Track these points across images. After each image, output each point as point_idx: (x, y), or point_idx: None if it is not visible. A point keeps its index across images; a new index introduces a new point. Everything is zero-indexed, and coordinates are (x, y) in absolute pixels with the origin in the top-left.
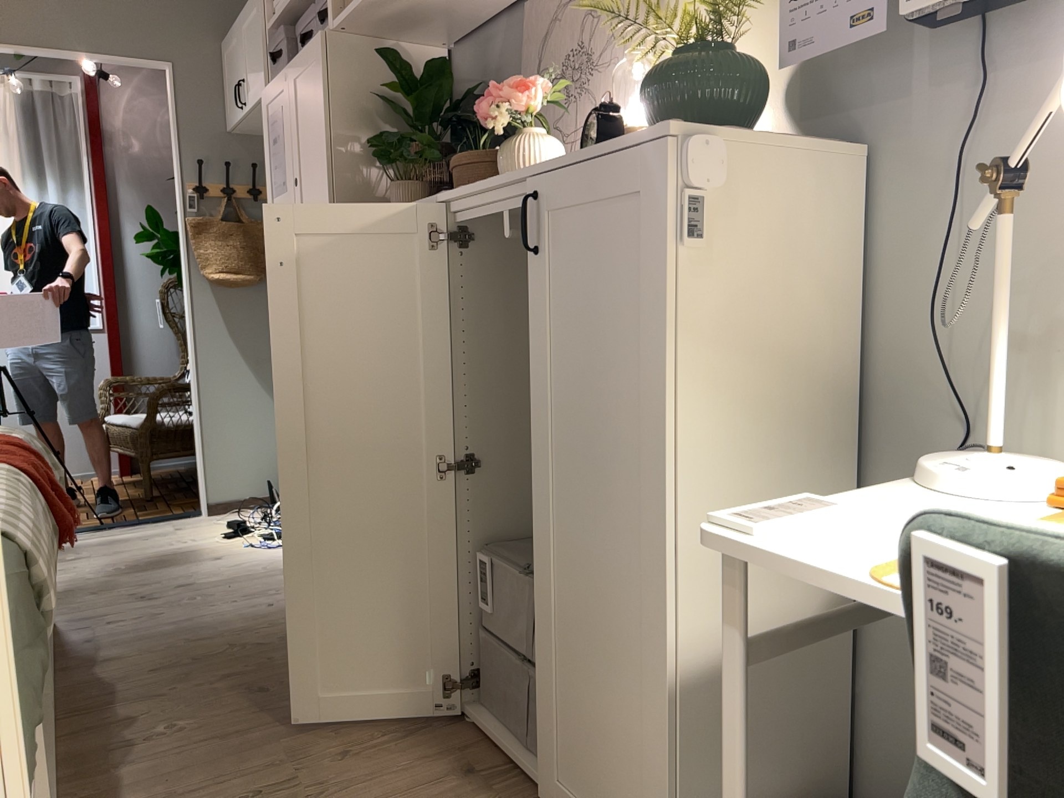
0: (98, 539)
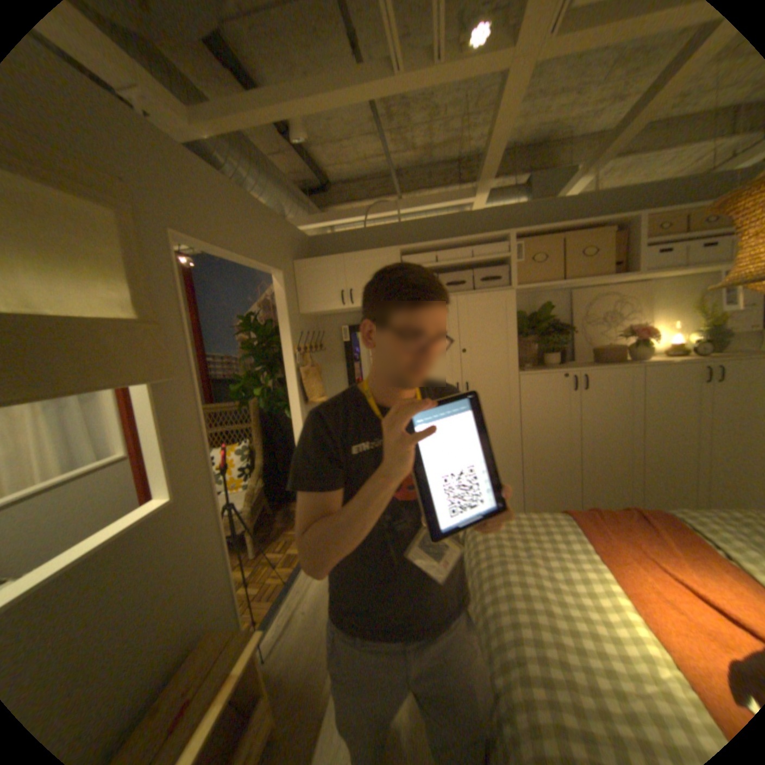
0: (312, 591)
